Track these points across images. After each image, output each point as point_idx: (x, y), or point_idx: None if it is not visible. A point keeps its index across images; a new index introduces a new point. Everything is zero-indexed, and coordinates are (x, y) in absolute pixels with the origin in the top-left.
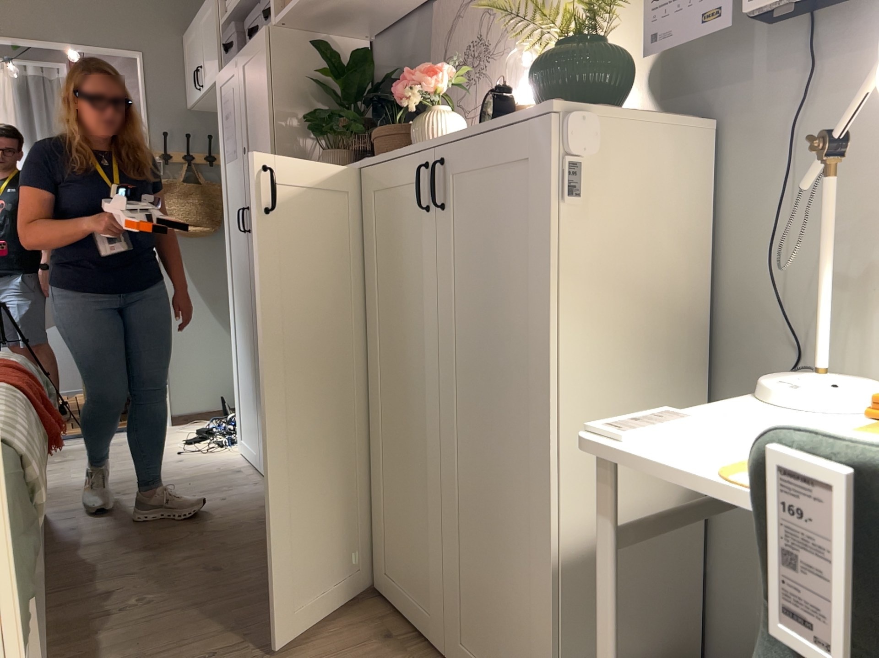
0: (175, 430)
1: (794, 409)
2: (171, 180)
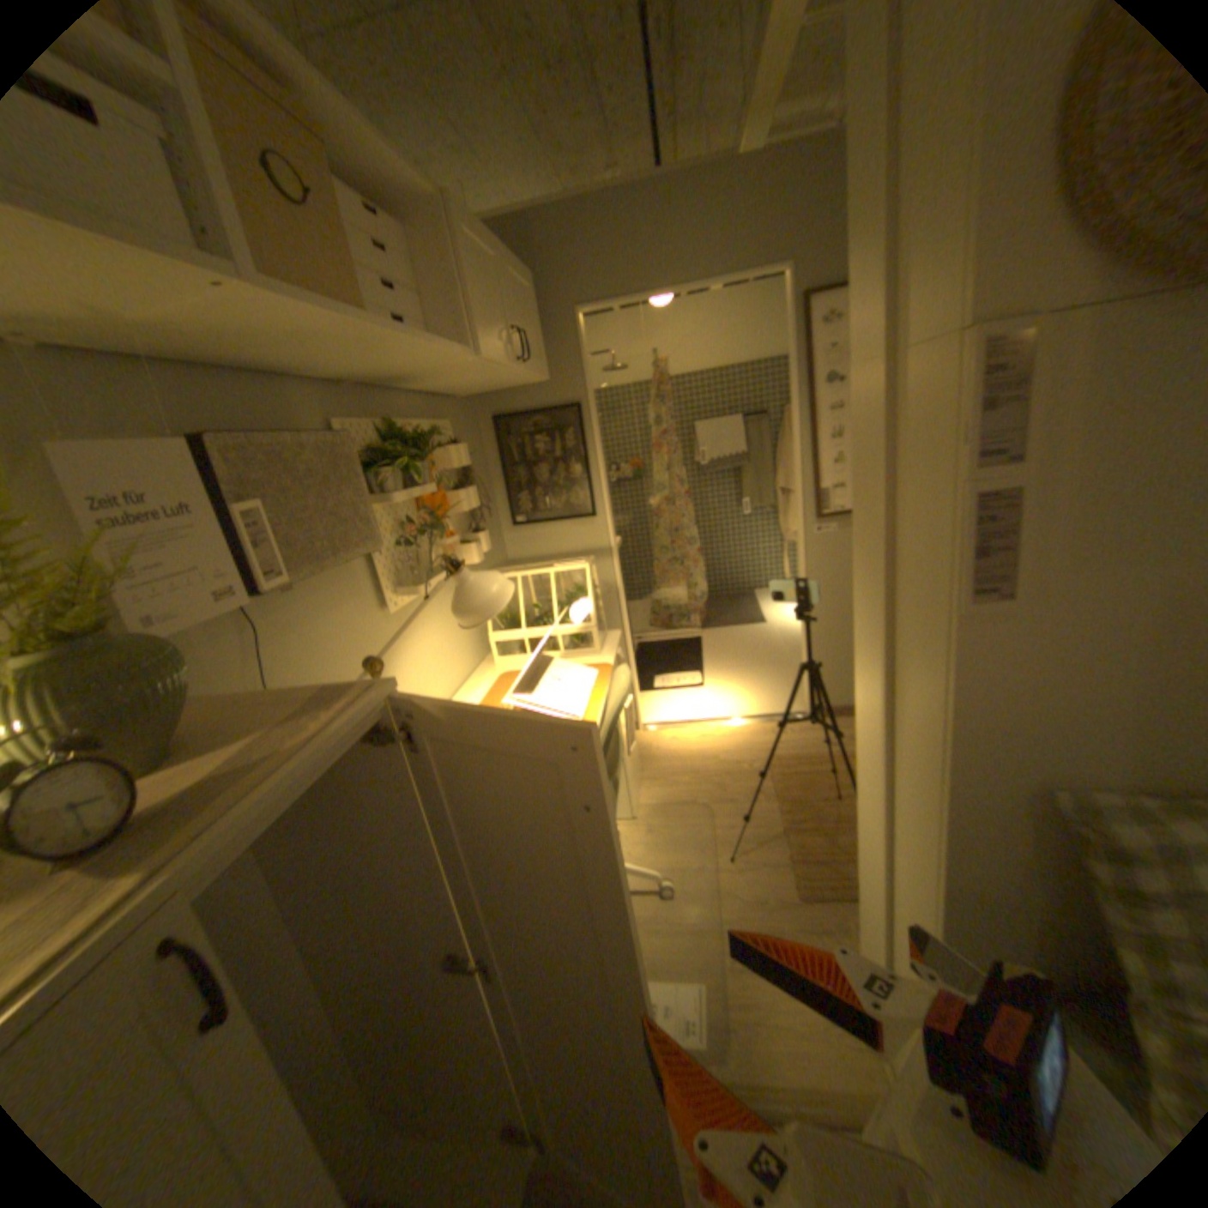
0: None
1: None
2: None
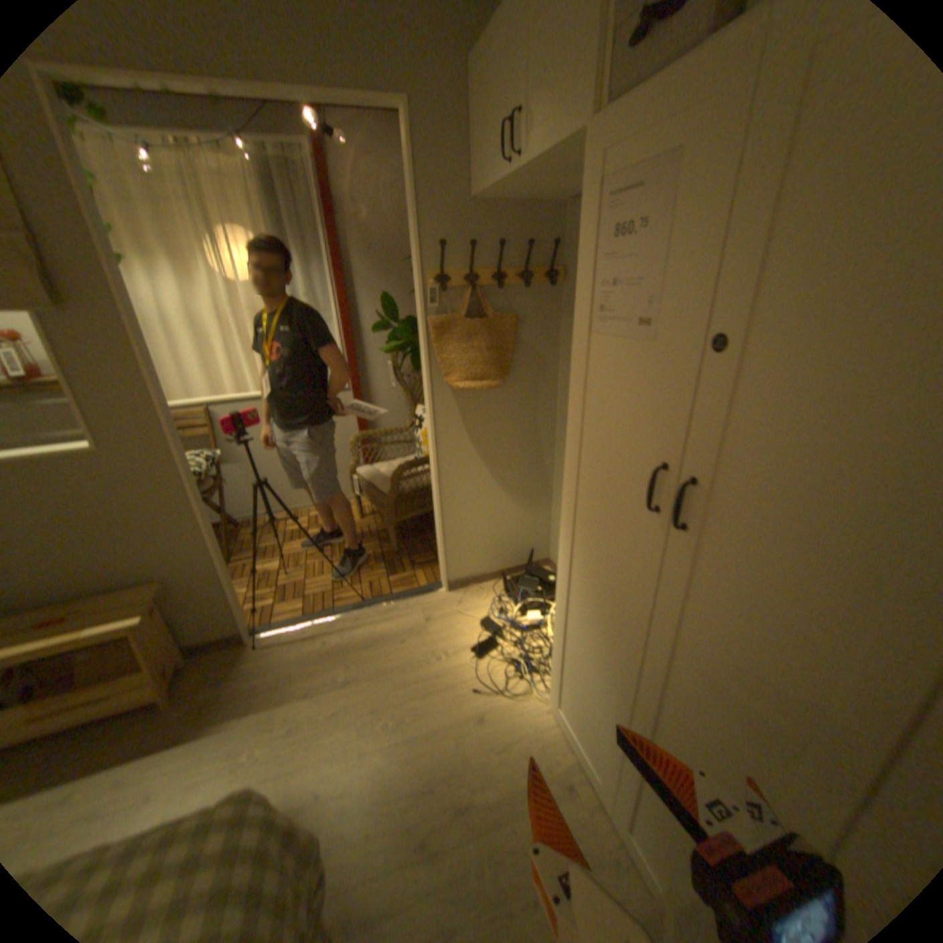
0: (455, 608)
1: None
2: (450, 314)
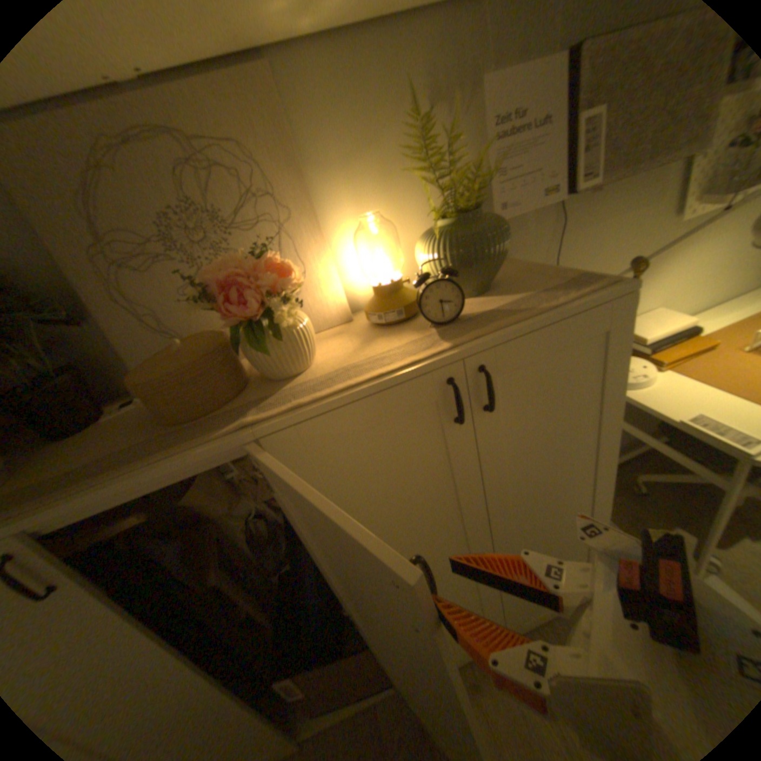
0: None
1: (647, 383)
2: None
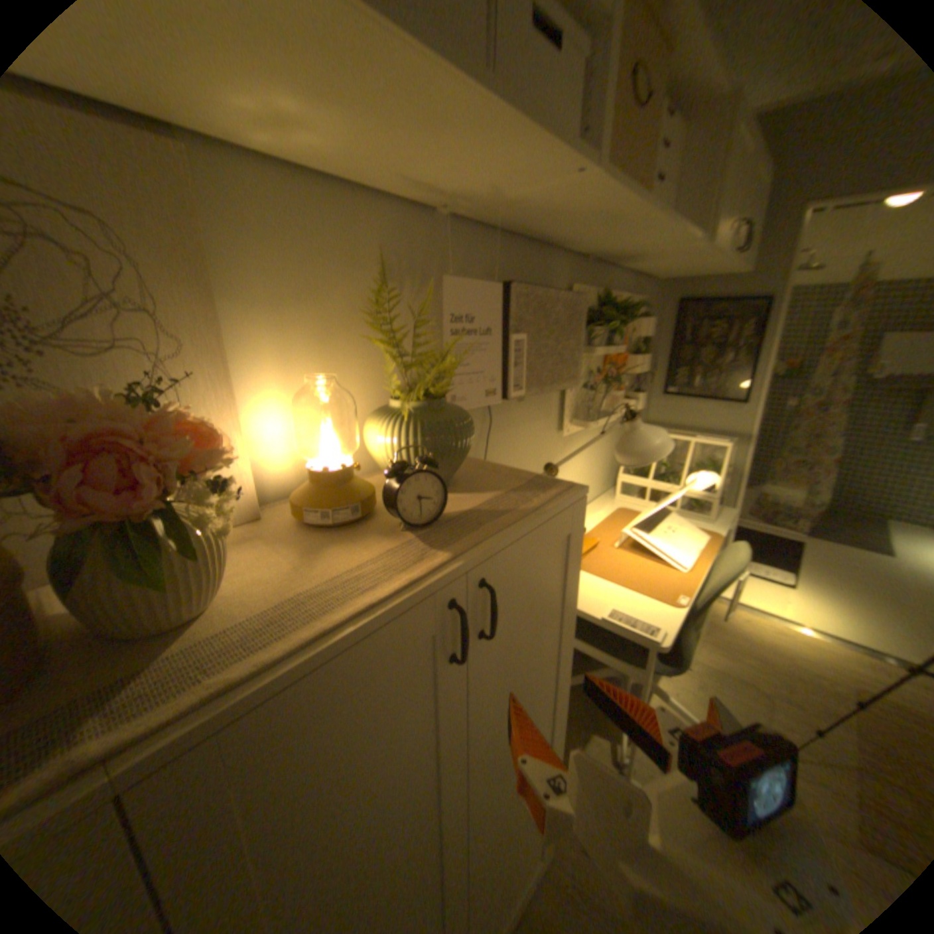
0: None
1: None
2: None
